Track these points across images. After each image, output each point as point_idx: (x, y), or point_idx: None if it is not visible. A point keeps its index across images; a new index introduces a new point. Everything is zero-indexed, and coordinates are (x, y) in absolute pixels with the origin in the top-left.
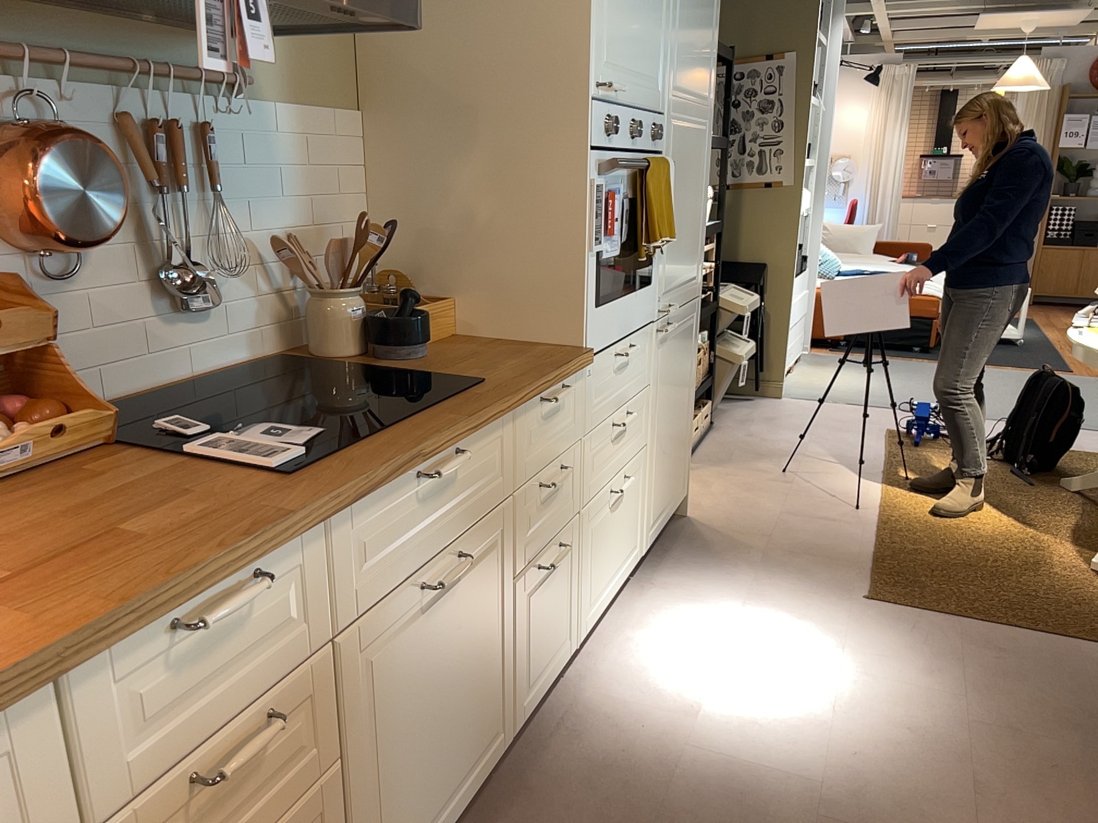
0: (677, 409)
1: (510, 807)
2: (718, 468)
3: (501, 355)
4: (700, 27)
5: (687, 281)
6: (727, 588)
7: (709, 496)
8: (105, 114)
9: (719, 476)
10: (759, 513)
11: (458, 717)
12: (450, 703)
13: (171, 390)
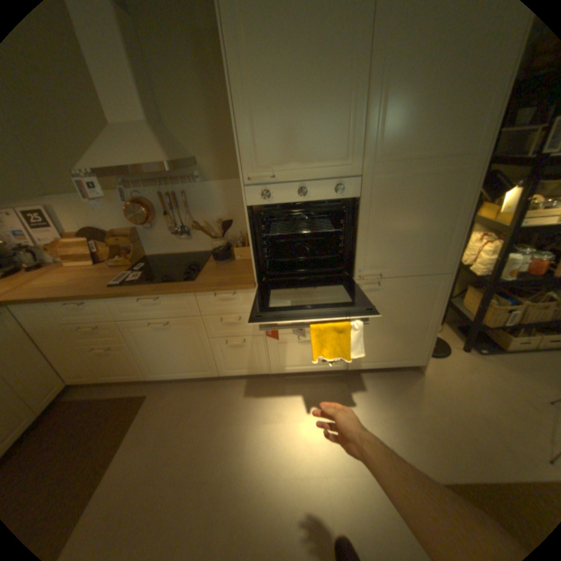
0: (398, 324)
1: (208, 389)
2: (503, 371)
3: (231, 273)
4: (442, 100)
5: (418, 264)
6: (367, 410)
7: (458, 377)
8: (154, 192)
9: (492, 374)
10: (465, 405)
11: (180, 358)
12: (175, 353)
13: (181, 254)
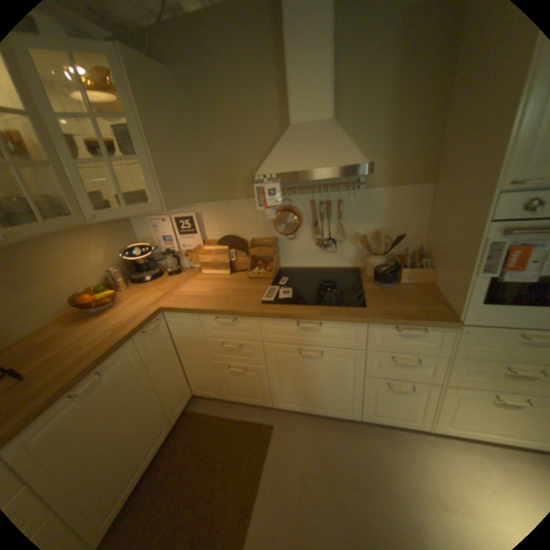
0: None
1: (347, 434)
2: None
3: (411, 301)
4: None
5: None
6: None
7: None
8: (308, 200)
9: None
10: None
11: (323, 392)
12: (318, 386)
13: (319, 268)
